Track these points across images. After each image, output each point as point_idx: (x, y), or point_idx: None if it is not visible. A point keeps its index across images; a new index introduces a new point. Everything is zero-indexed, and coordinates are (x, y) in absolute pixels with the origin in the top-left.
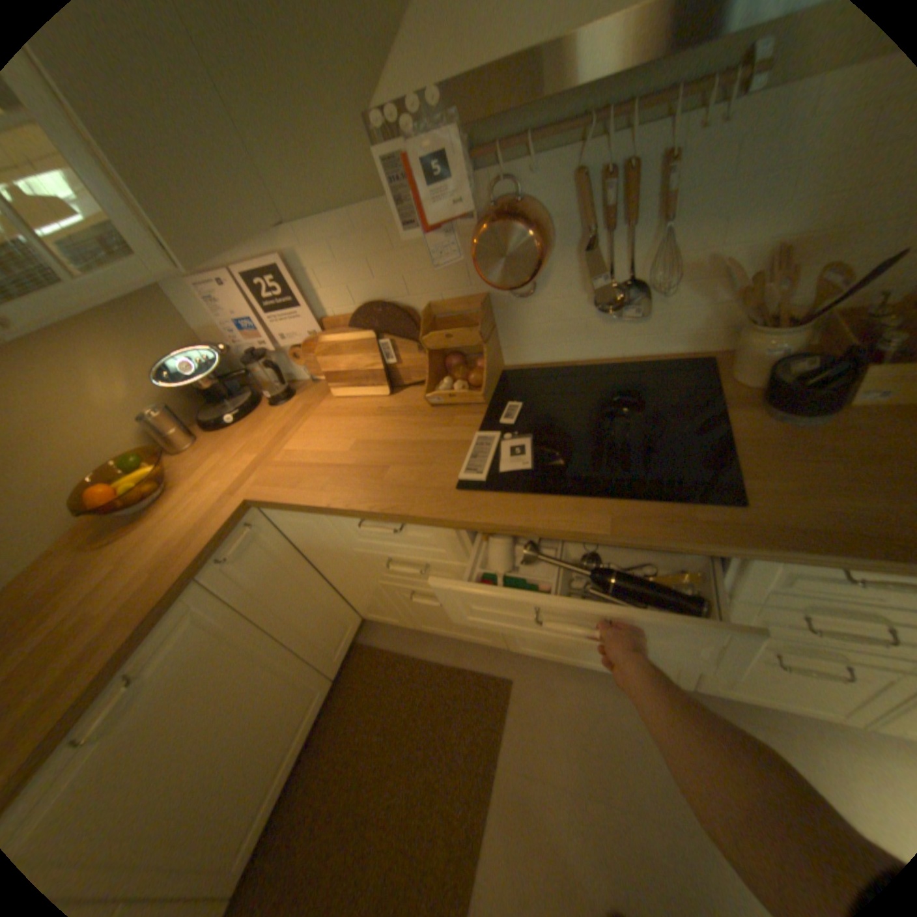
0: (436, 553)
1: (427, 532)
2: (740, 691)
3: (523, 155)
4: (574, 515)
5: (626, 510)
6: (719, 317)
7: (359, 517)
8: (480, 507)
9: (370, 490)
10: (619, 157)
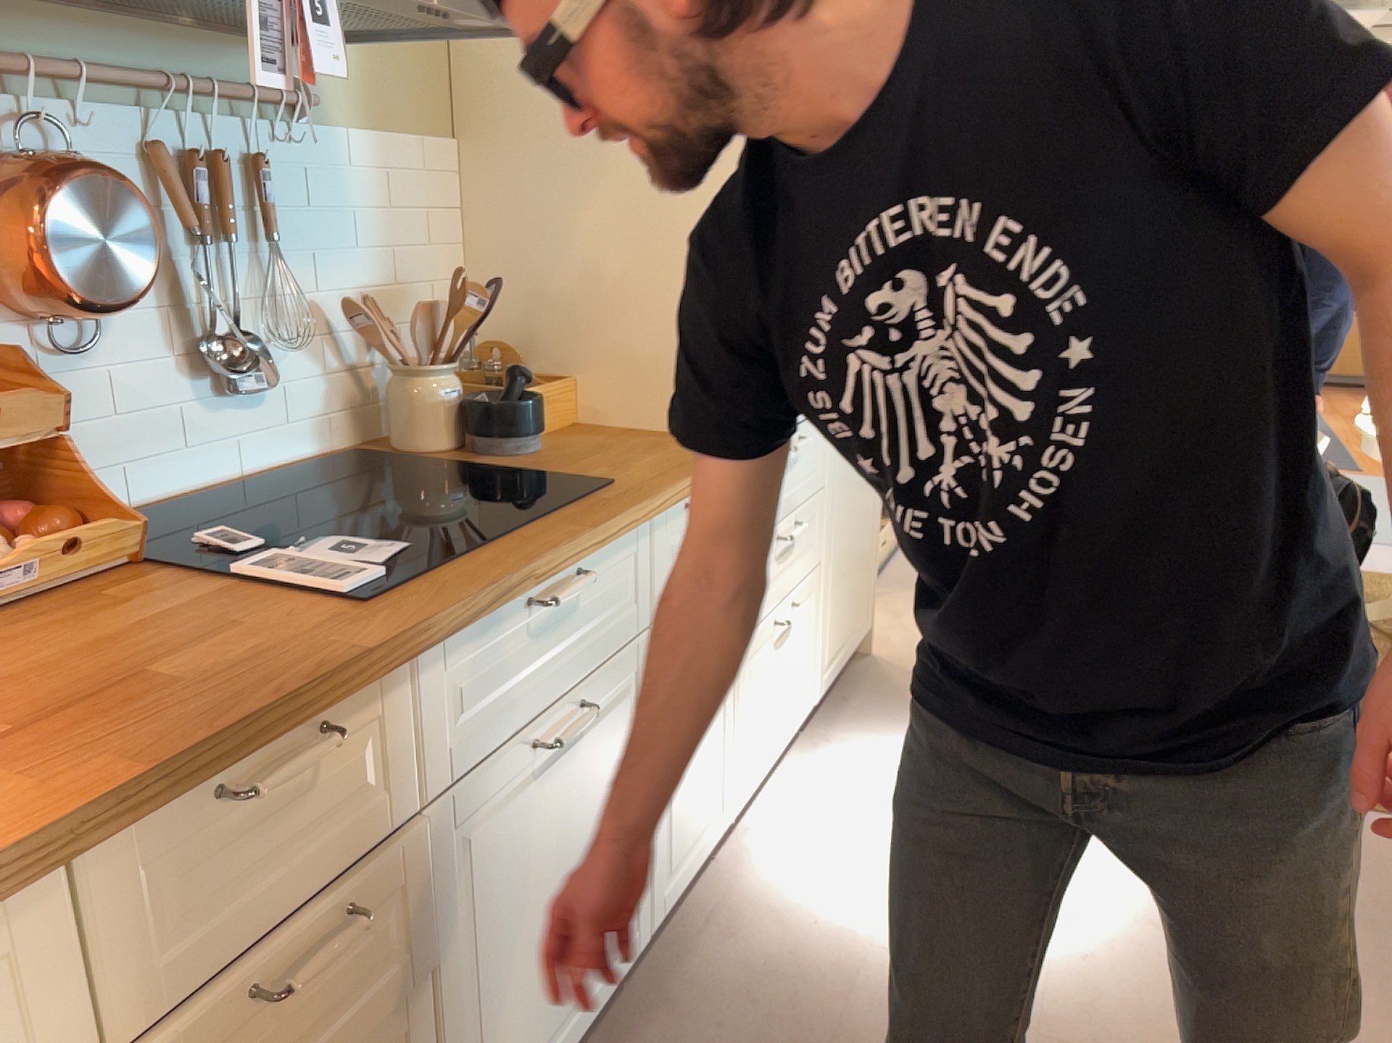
0: (359, 832)
1: (352, 746)
2: (672, 869)
3: (59, 100)
4: (537, 541)
5: (560, 519)
6: (336, 396)
7: (208, 793)
8: (439, 591)
9: (192, 700)
10: (200, 149)
